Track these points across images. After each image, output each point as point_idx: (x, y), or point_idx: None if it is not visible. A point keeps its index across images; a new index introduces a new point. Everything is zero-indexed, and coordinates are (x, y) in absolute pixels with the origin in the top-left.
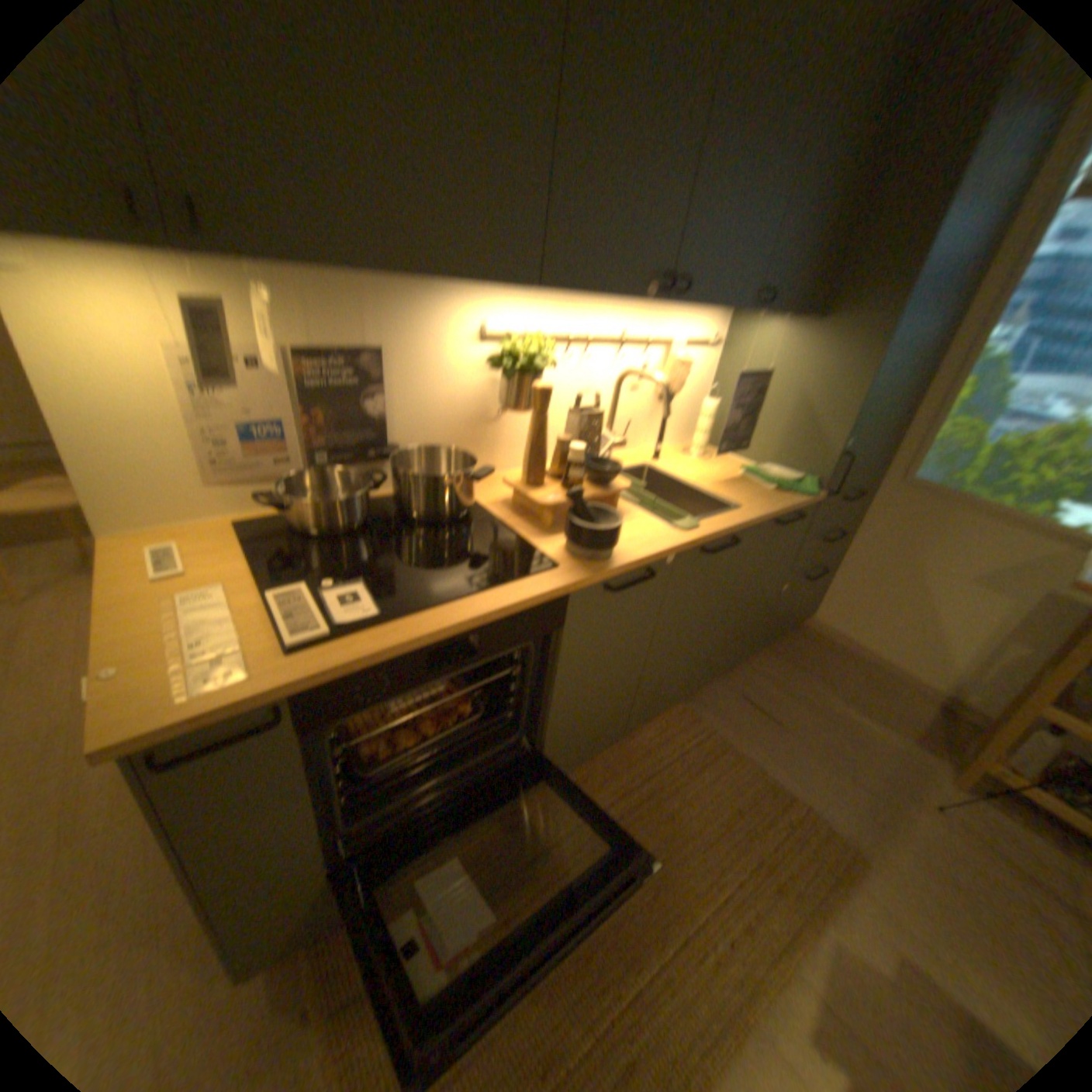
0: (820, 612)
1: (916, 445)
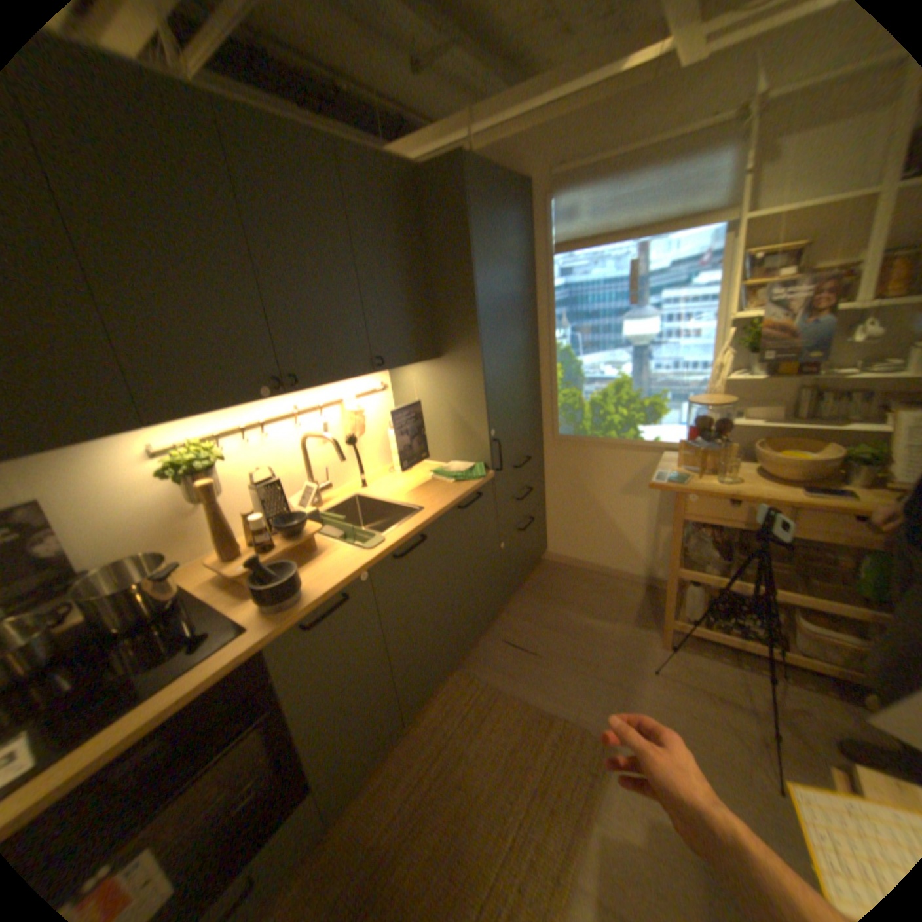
0: (549, 547)
1: (550, 414)
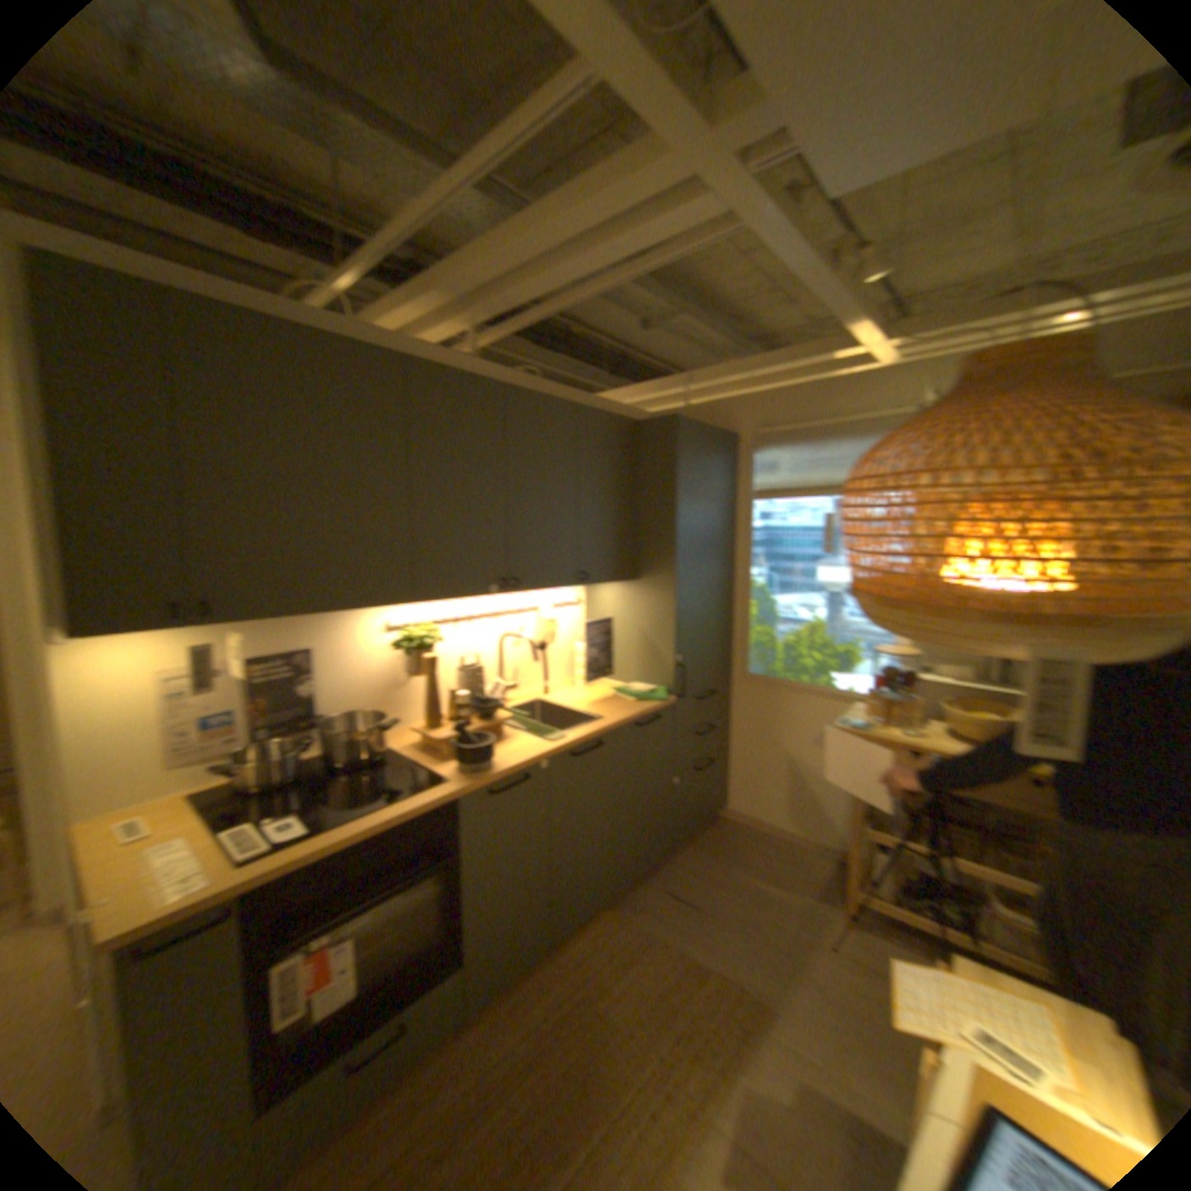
0: (729, 803)
1: (740, 651)
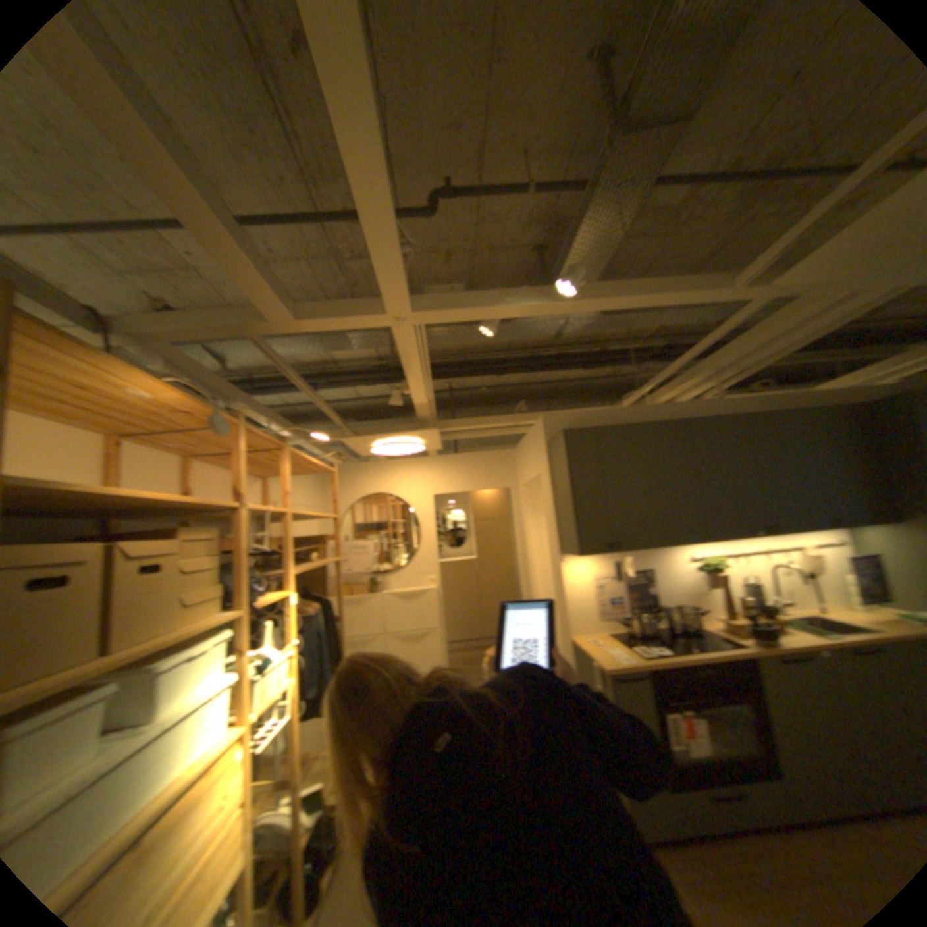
0: None
1: None
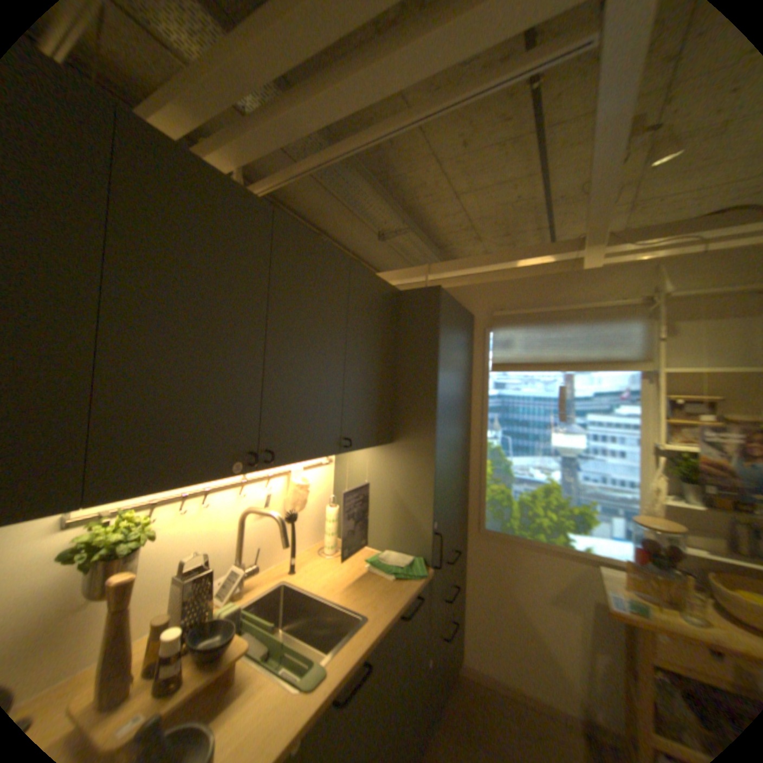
0: (467, 660)
1: (478, 507)
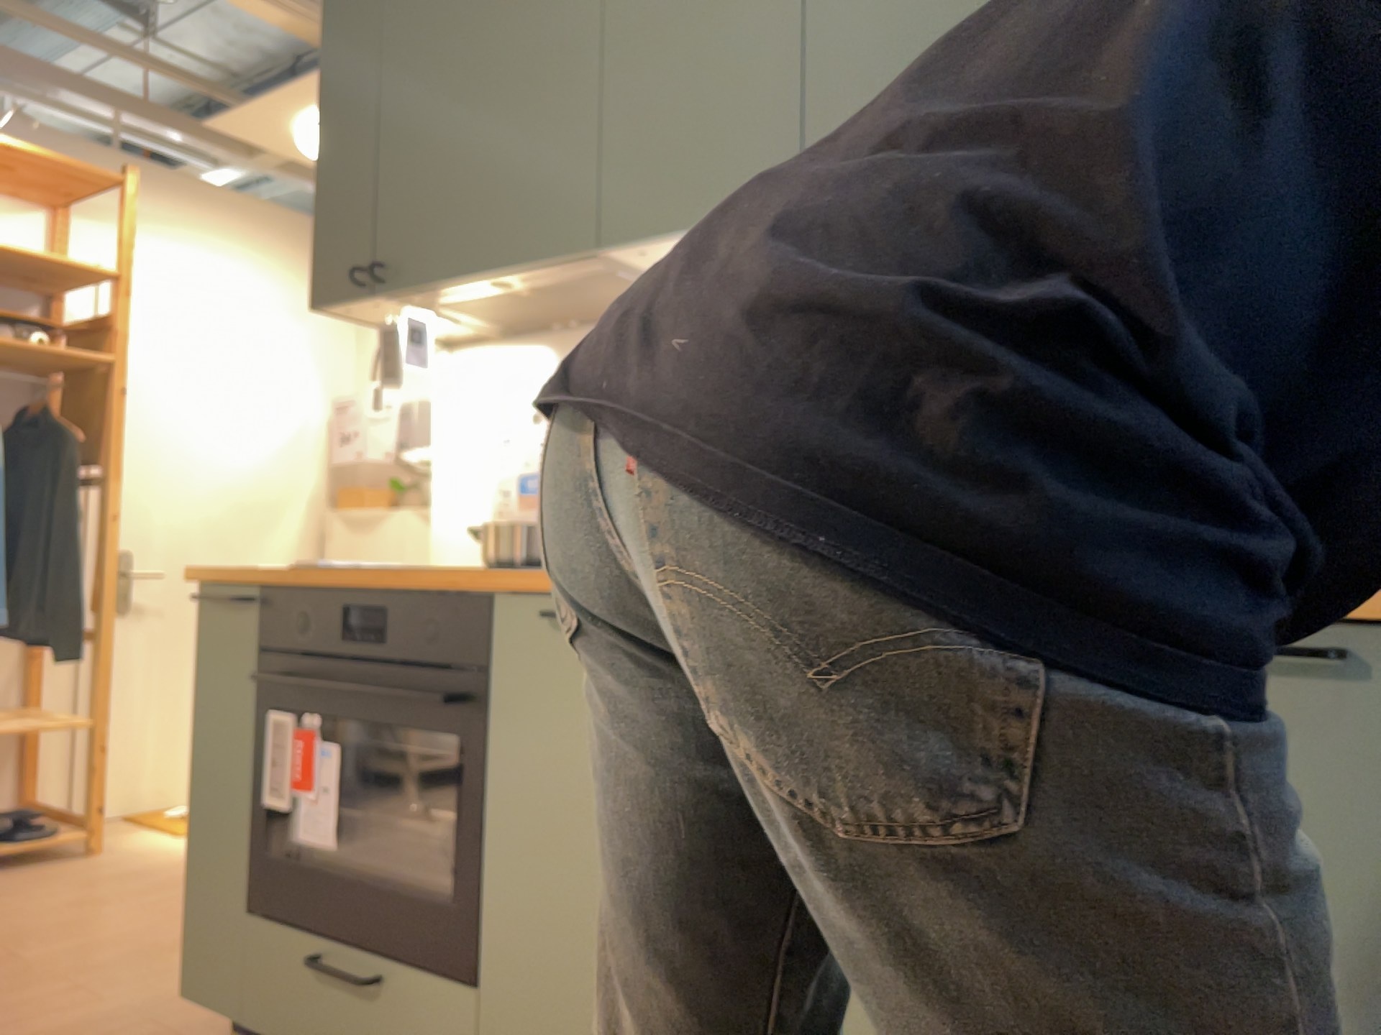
0: None
1: None
